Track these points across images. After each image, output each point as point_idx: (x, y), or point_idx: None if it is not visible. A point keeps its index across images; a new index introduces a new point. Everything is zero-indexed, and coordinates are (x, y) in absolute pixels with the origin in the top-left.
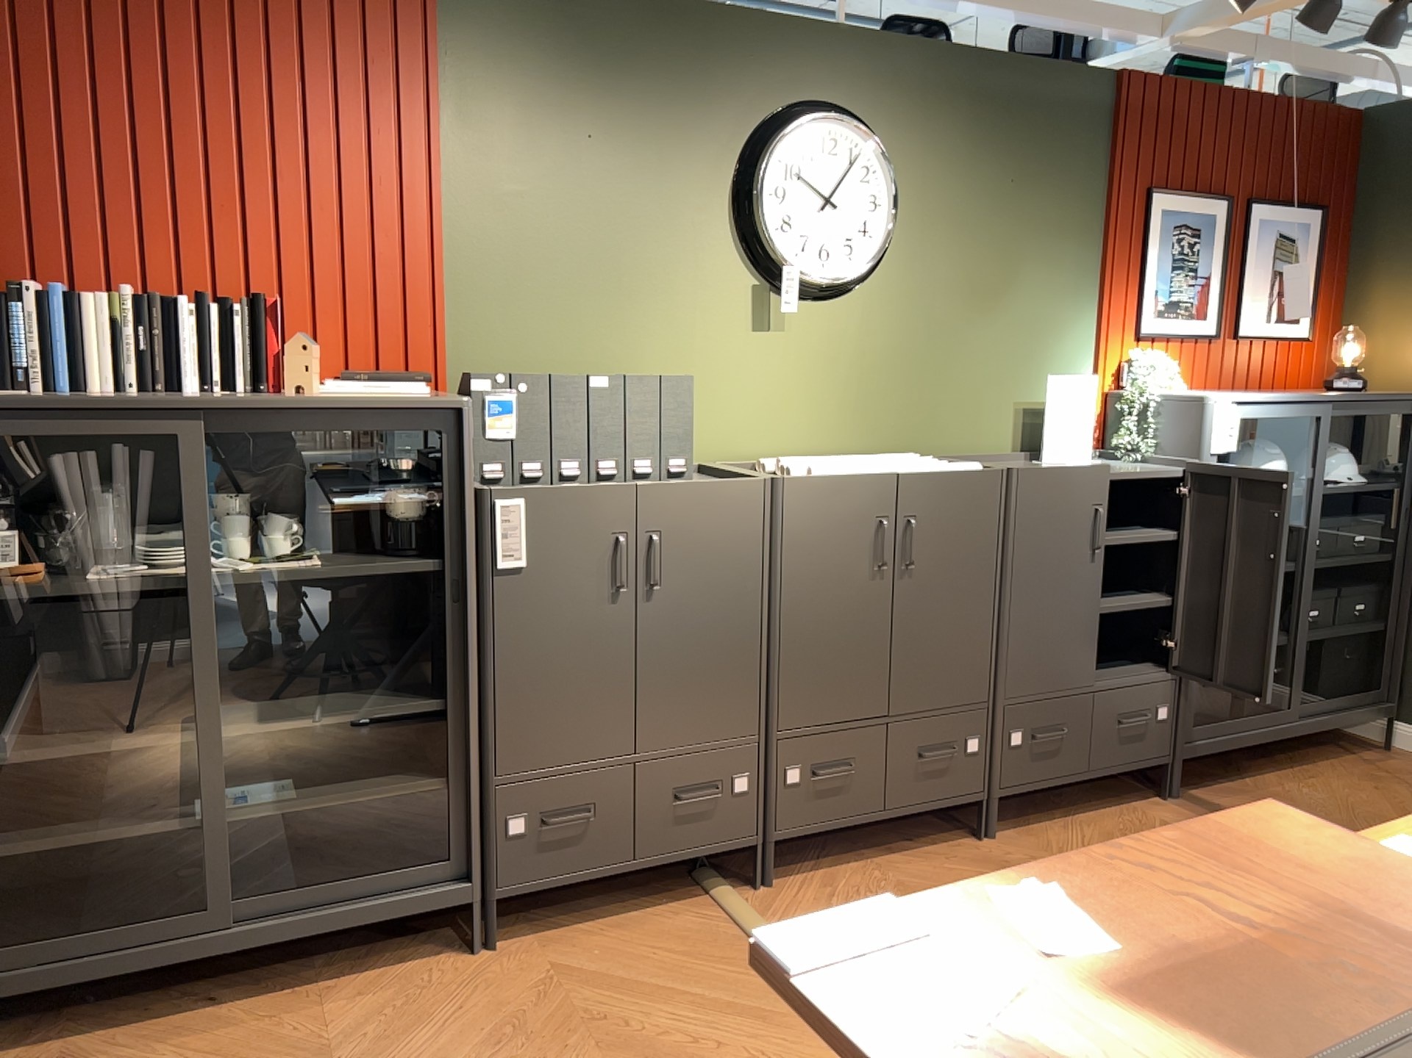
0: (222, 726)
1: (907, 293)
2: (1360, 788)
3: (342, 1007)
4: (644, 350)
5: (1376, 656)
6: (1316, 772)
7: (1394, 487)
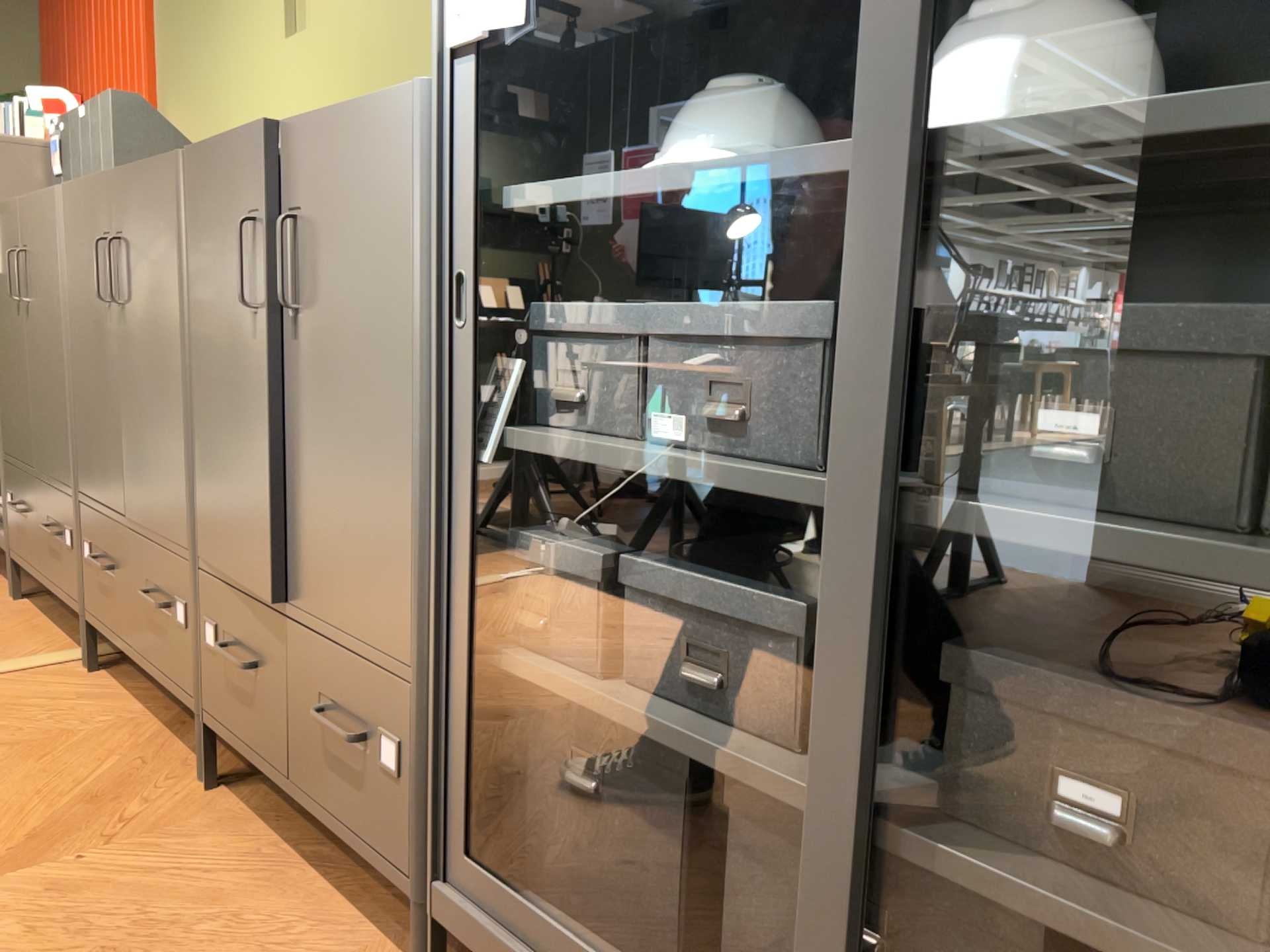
0: None
1: None
2: None
3: None
4: (229, 91)
5: None
6: None
7: None
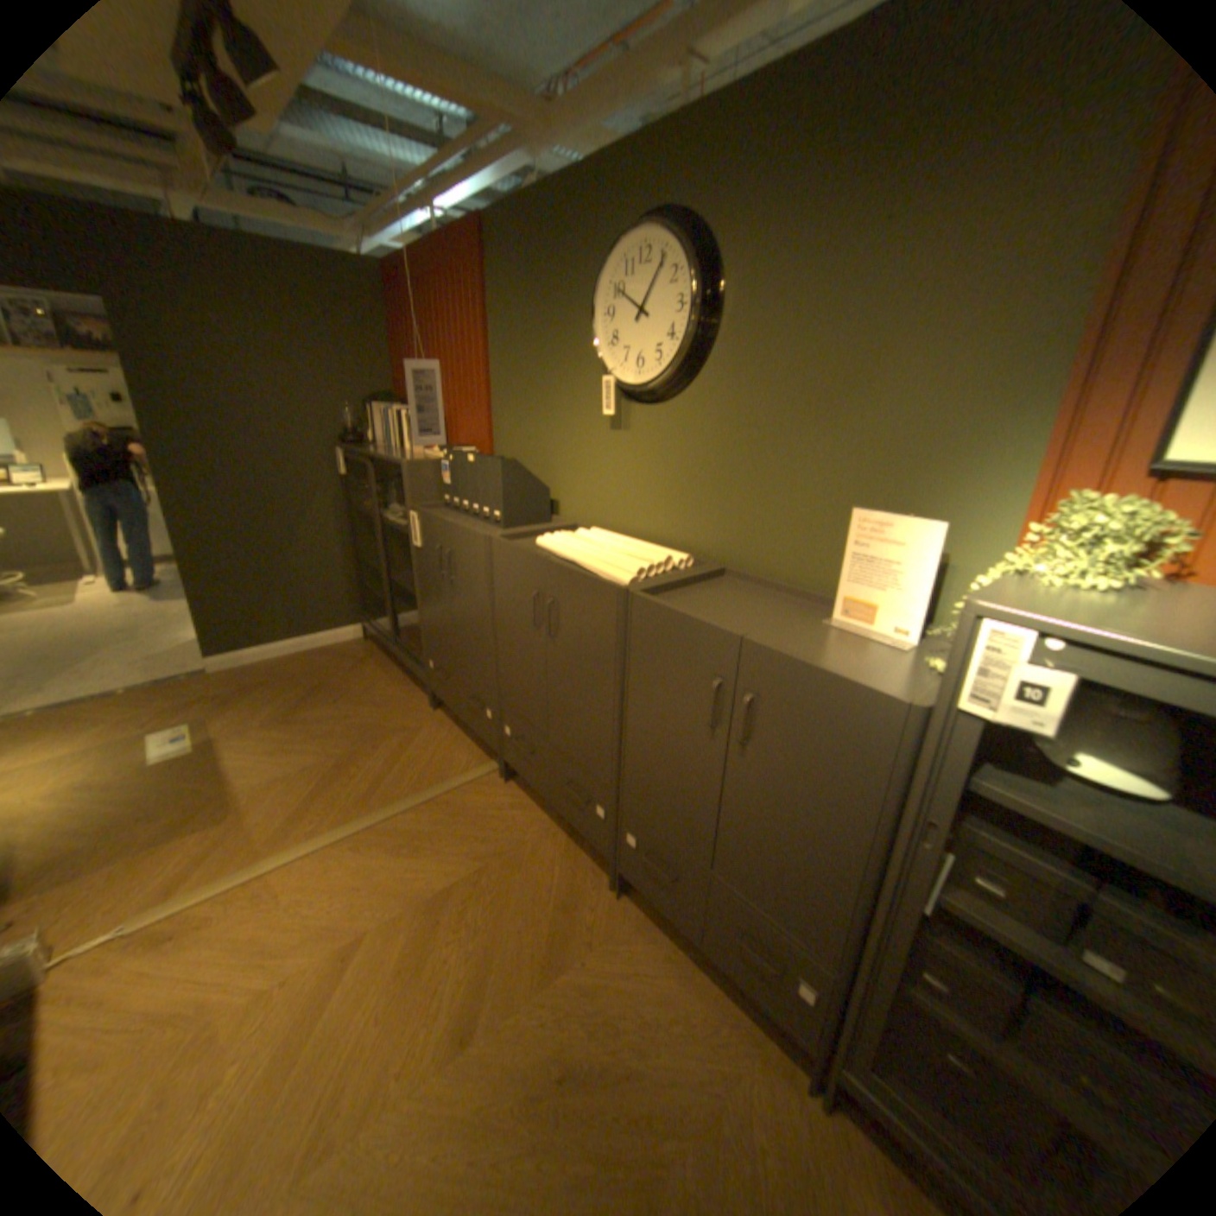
0: (394, 575)
1: (729, 394)
2: None
3: (395, 690)
4: (557, 441)
5: None
6: None
7: None
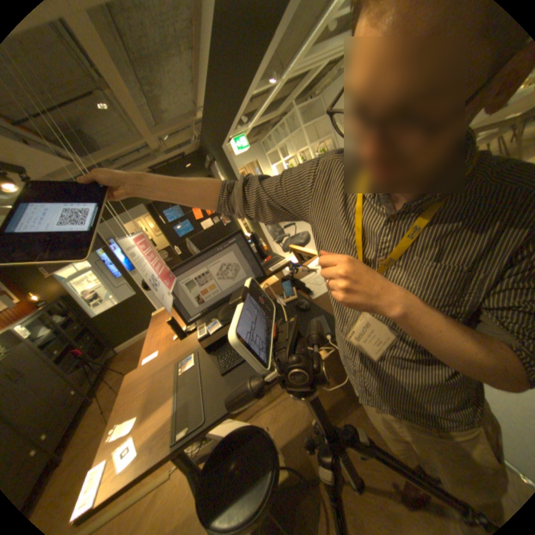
0: None
1: None
2: (119, 364)
3: None
4: None
5: (99, 343)
6: (110, 370)
7: (71, 314)
